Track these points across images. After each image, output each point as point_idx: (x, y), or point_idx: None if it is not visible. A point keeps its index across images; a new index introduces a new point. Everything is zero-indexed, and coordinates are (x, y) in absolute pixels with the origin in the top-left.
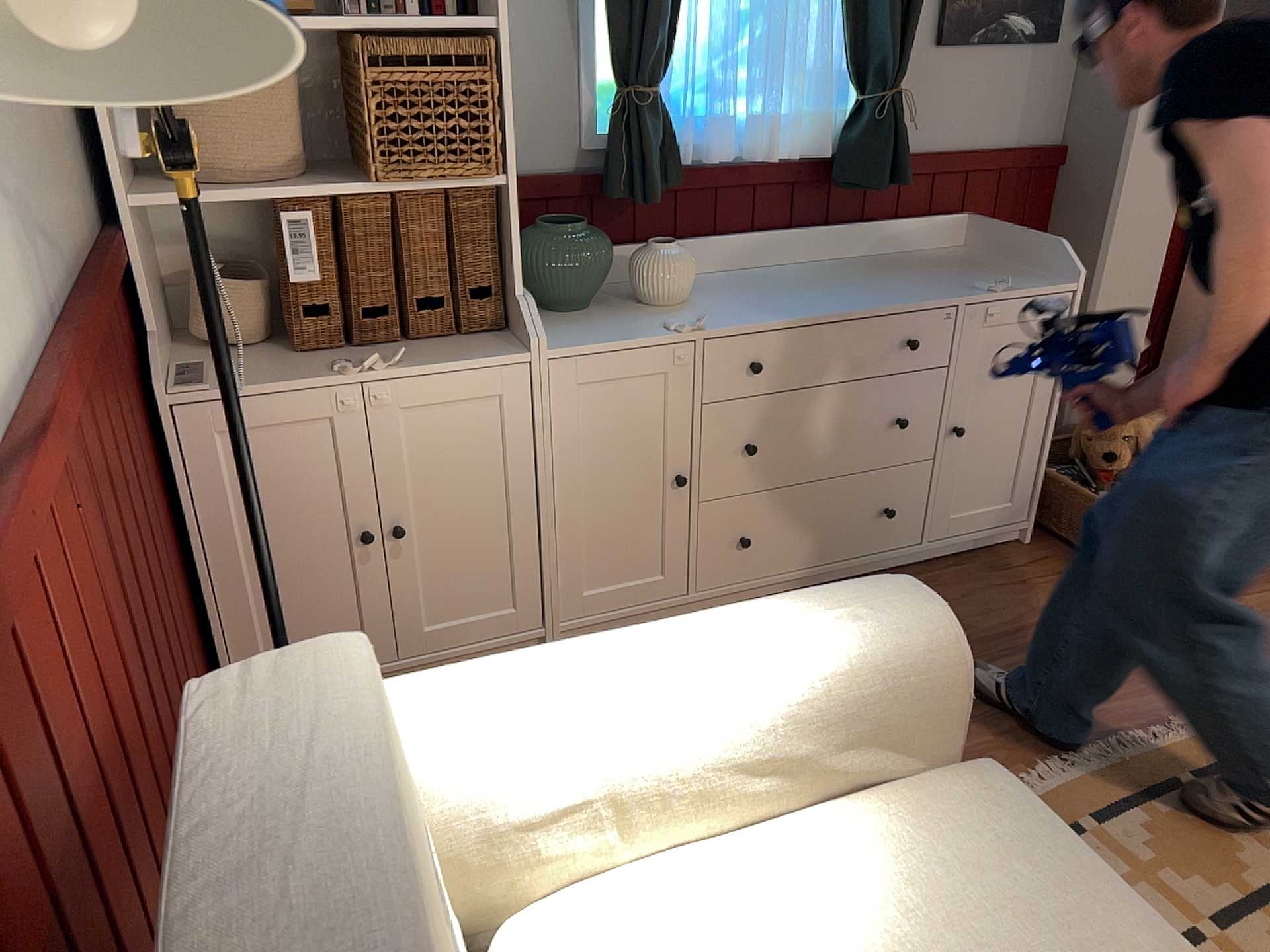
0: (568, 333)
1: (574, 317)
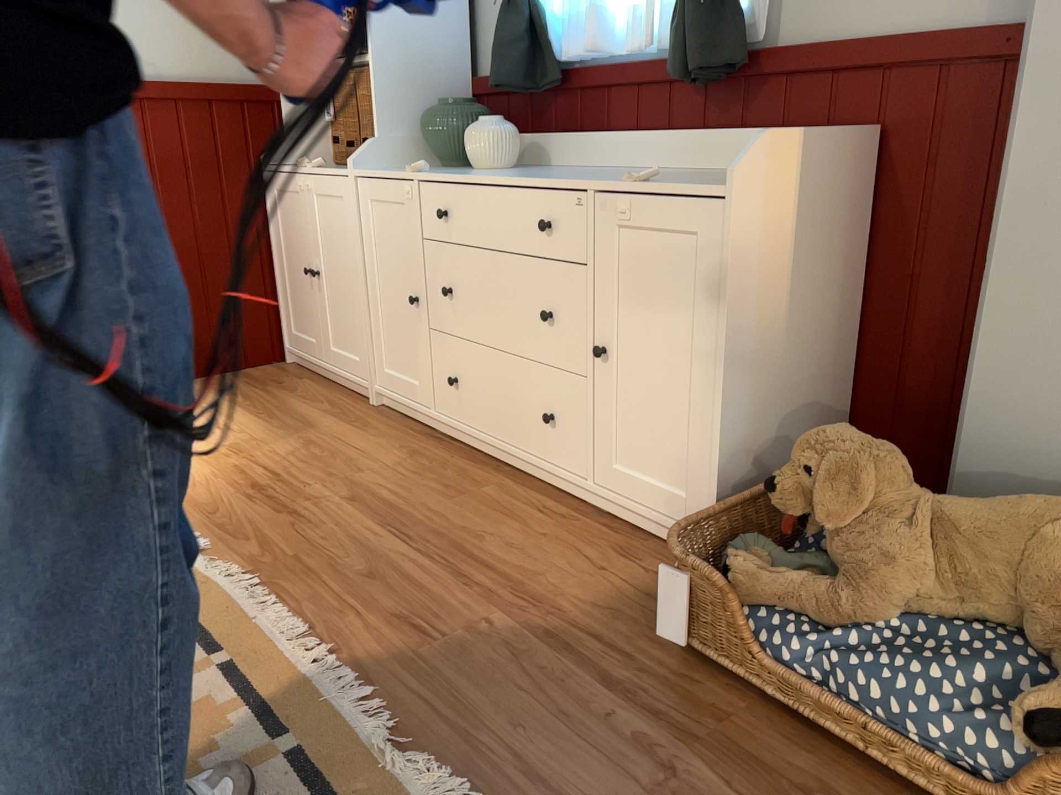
0: (394, 171)
1: (431, 169)
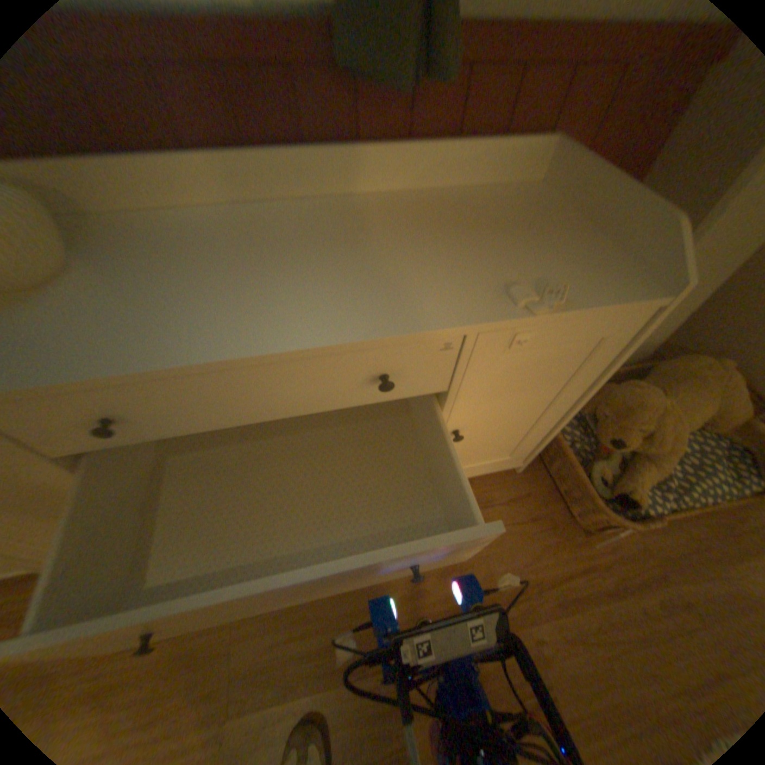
0: None
1: None
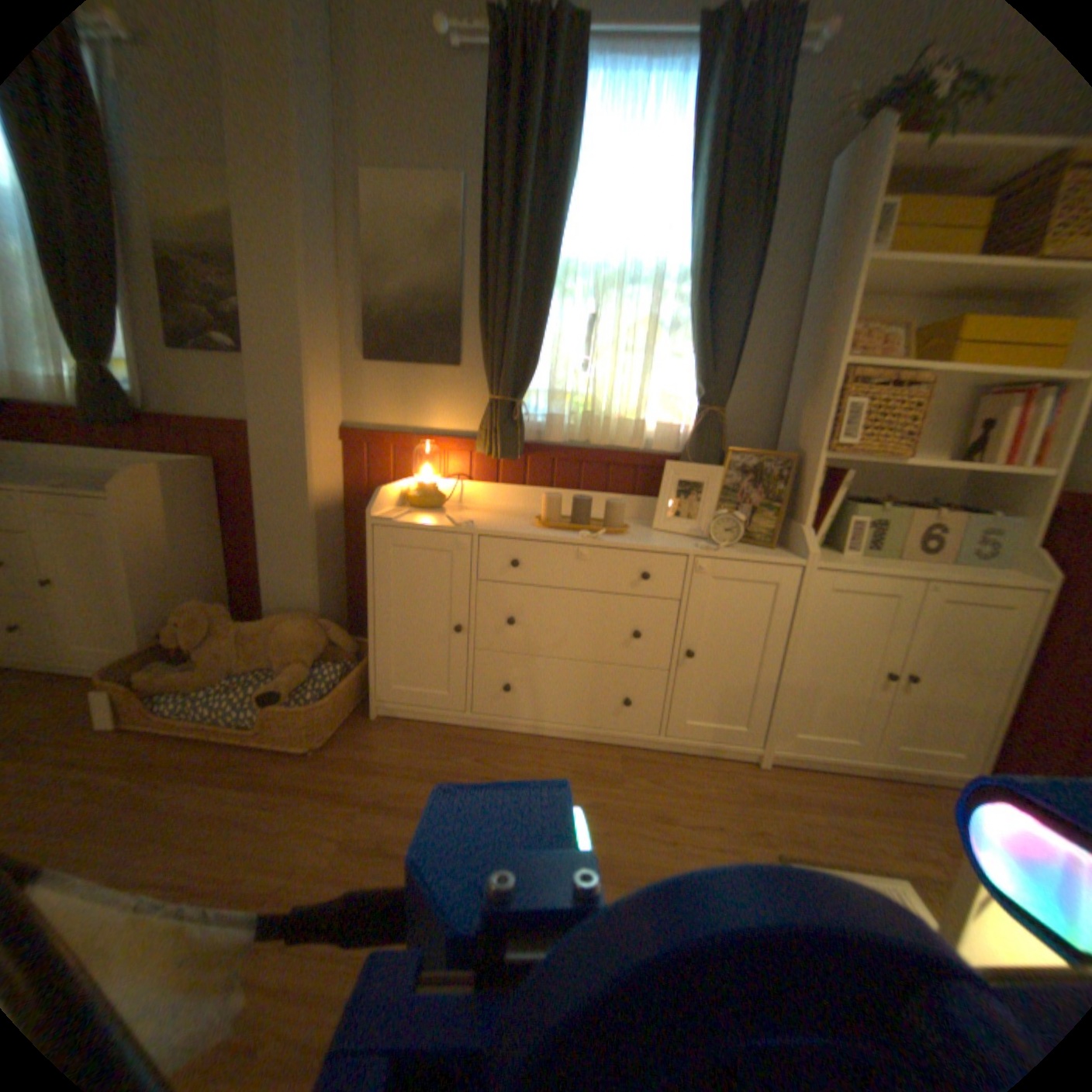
0: None
1: None
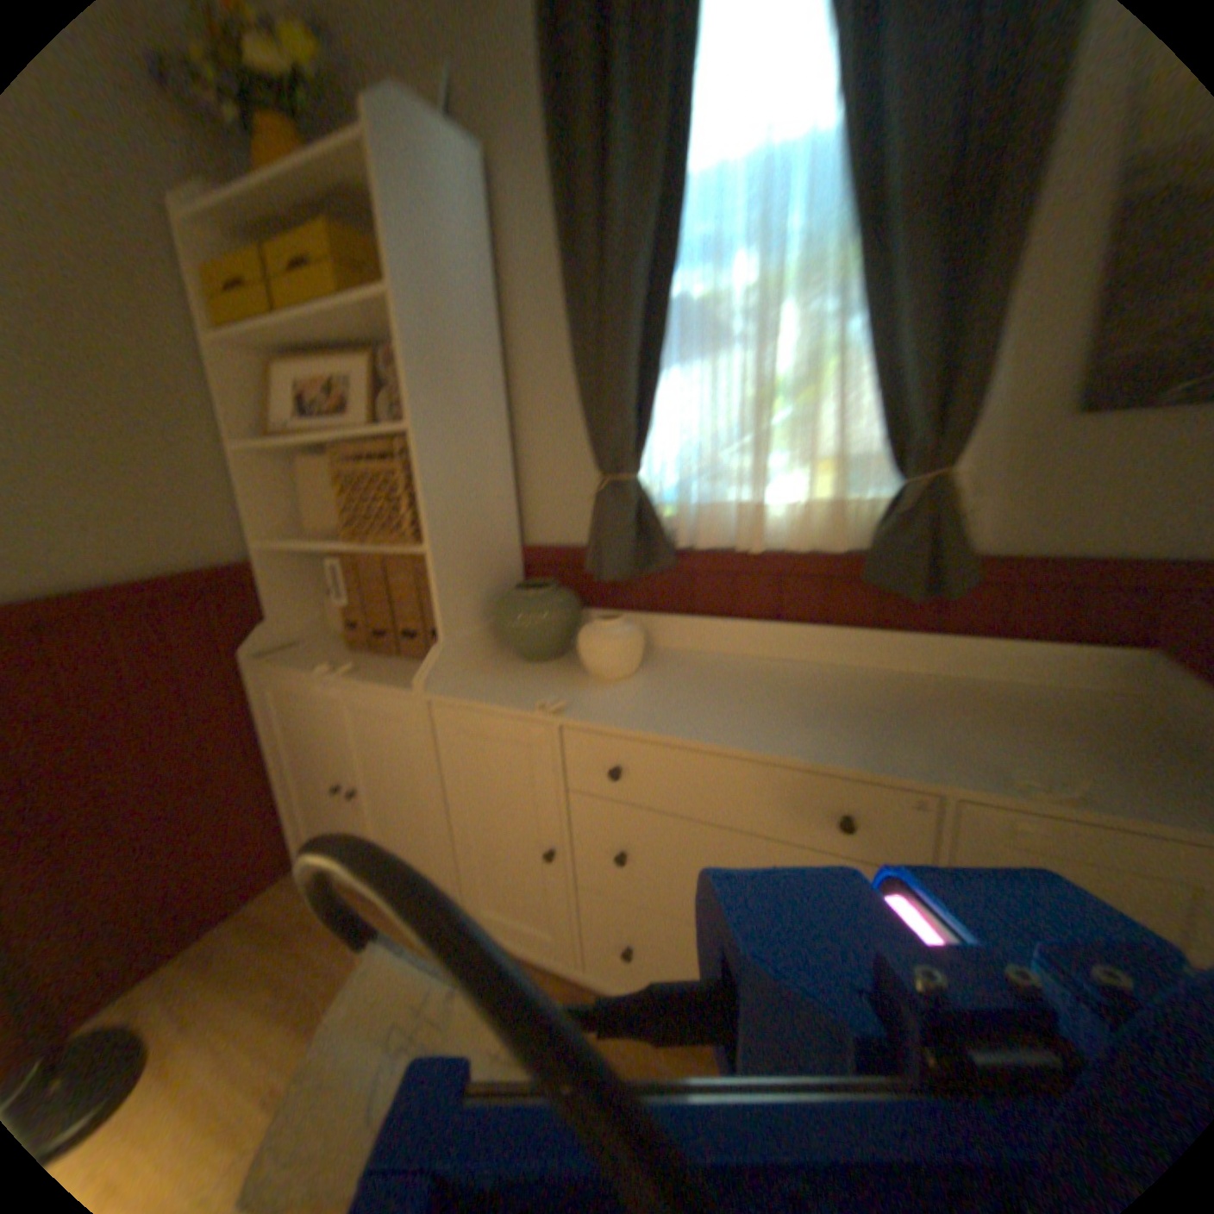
0: (483, 679)
1: (523, 666)
